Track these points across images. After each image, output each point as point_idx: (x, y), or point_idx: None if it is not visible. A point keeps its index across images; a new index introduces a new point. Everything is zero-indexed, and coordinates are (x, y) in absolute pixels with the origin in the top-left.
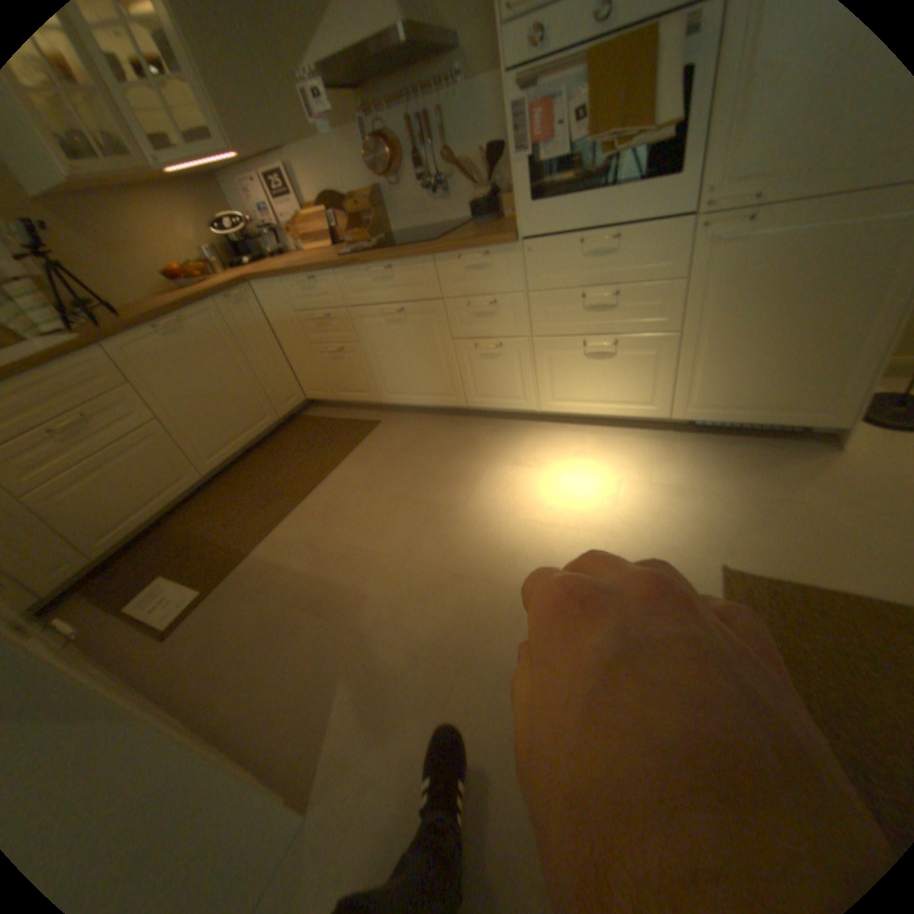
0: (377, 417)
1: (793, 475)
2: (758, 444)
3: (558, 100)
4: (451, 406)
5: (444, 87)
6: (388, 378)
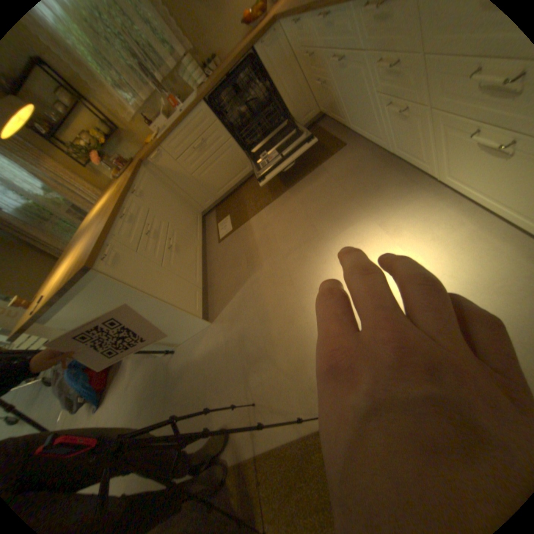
0: (349, 137)
1: None
2: None
3: None
4: (385, 146)
5: None
6: (349, 110)
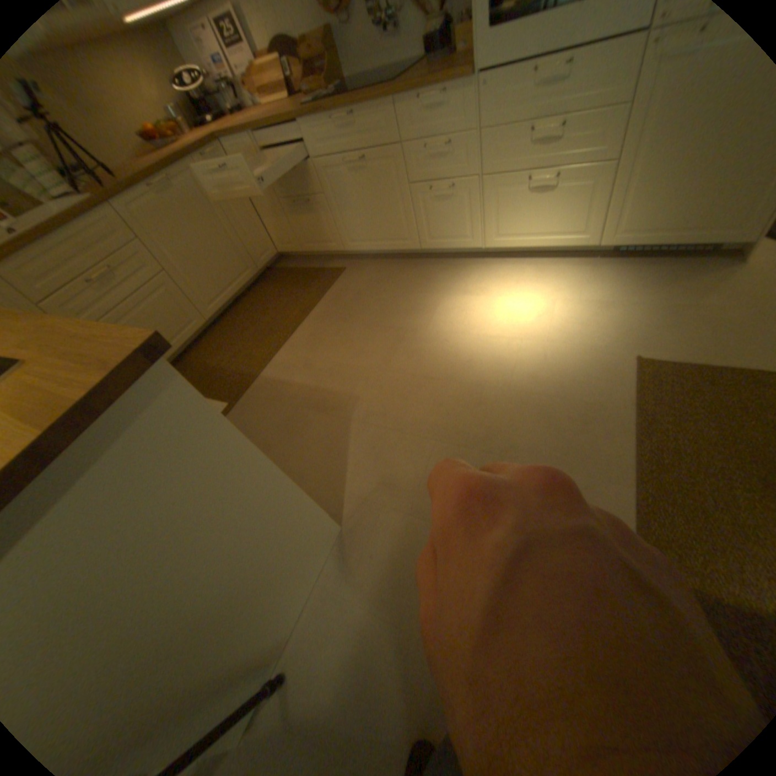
0: (340, 264)
1: (700, 284)
2: (672, 262)
3: None
4: (406, 248)
5: None
6: (350, 225)
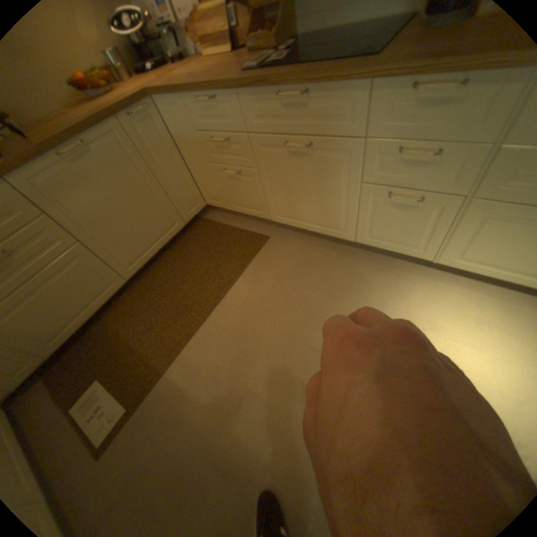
0: (265, 230)
1: None
2: None
3: None
4: (338, 237)
5: None
6: (281, 203)
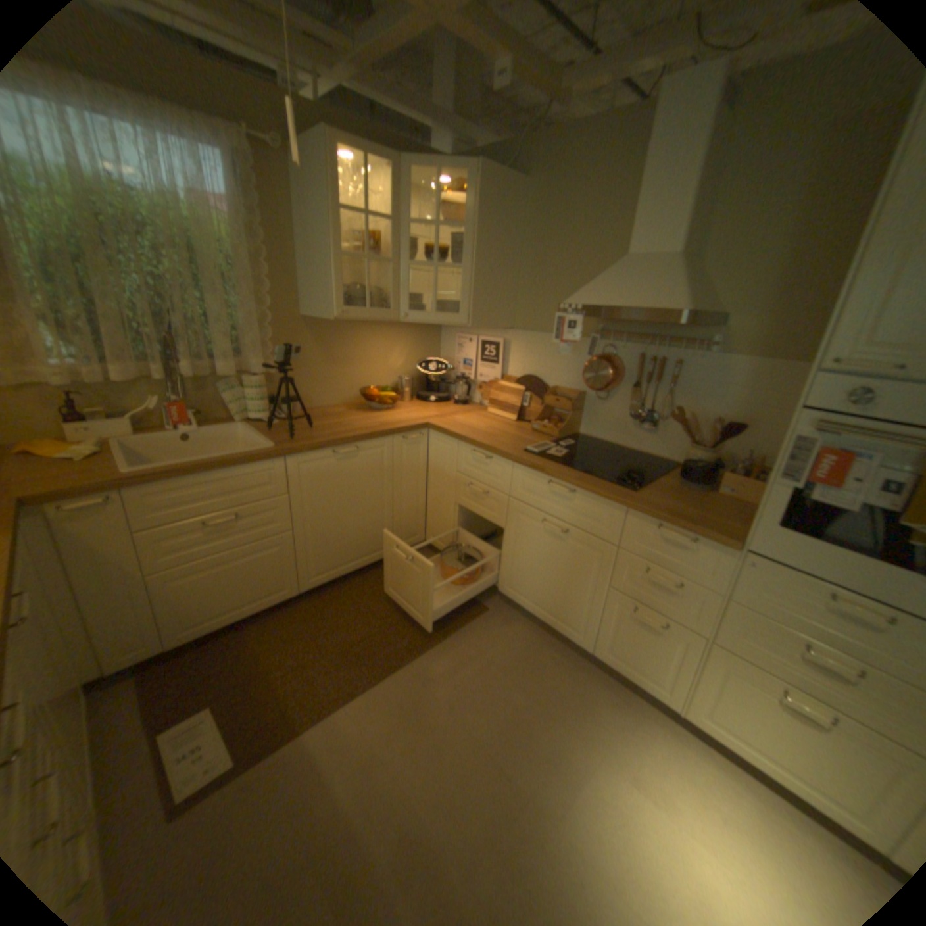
0: (486, 599)
1: None
2: None
3: (863, 461)
4: (574, 642)
5: (693, 348)
6: (517, 575)
